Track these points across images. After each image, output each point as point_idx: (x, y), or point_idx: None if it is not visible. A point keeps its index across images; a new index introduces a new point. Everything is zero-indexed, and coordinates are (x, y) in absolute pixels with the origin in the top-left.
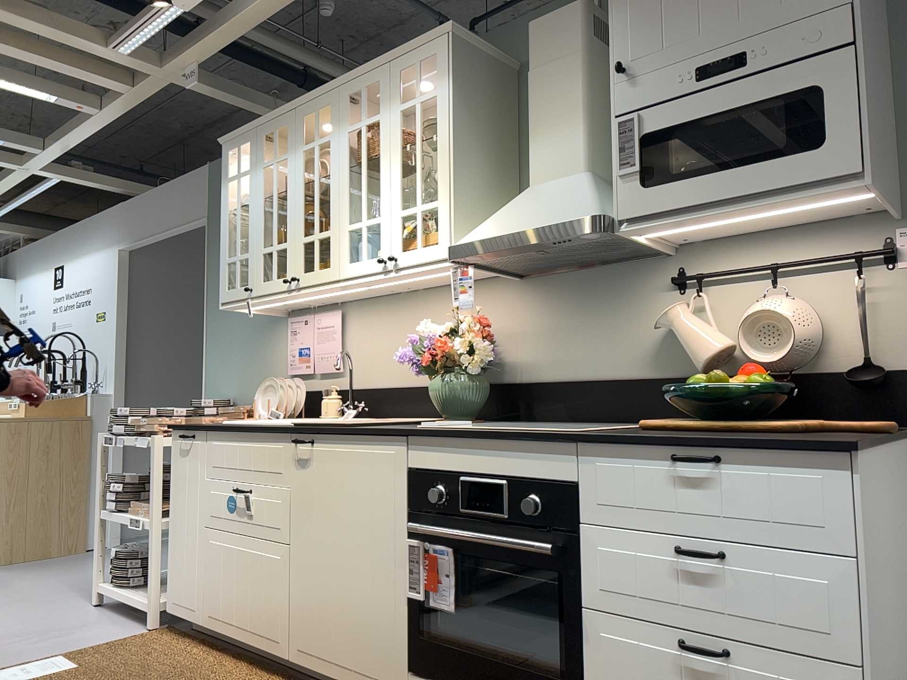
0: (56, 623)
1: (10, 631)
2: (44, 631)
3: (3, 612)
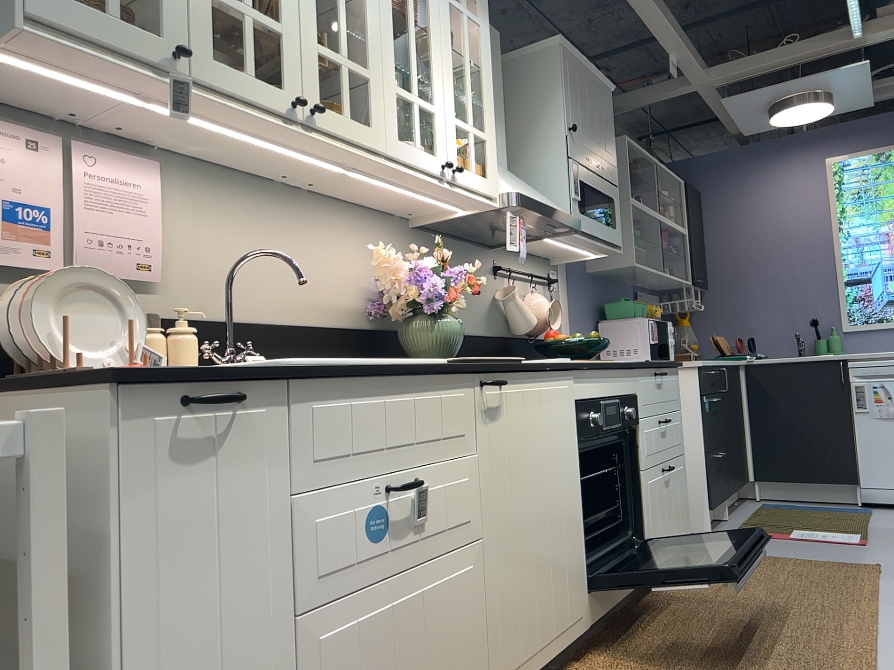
0: None
1: None
2: None
3: None
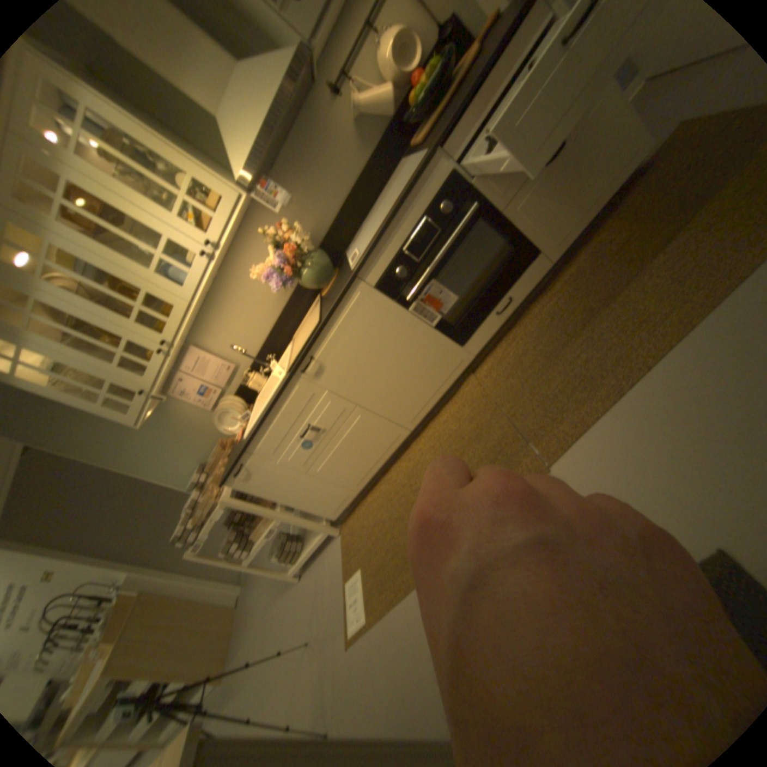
0: (309, 599)
1: (305, 629)
2: (313, 604)
3: (281, 642)
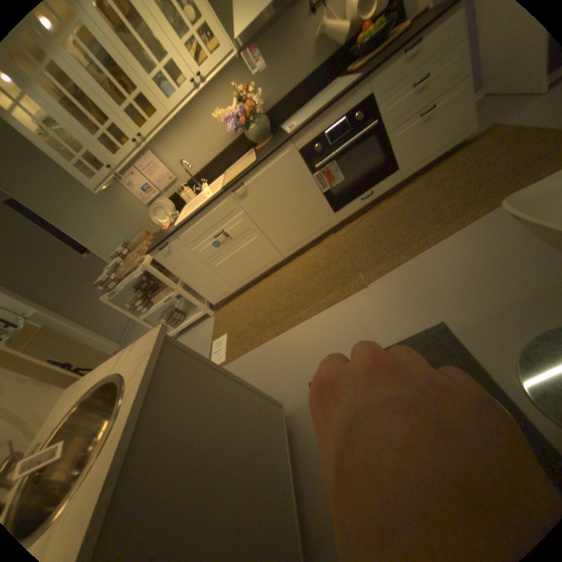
0: None
1: None
2: None
3: None
